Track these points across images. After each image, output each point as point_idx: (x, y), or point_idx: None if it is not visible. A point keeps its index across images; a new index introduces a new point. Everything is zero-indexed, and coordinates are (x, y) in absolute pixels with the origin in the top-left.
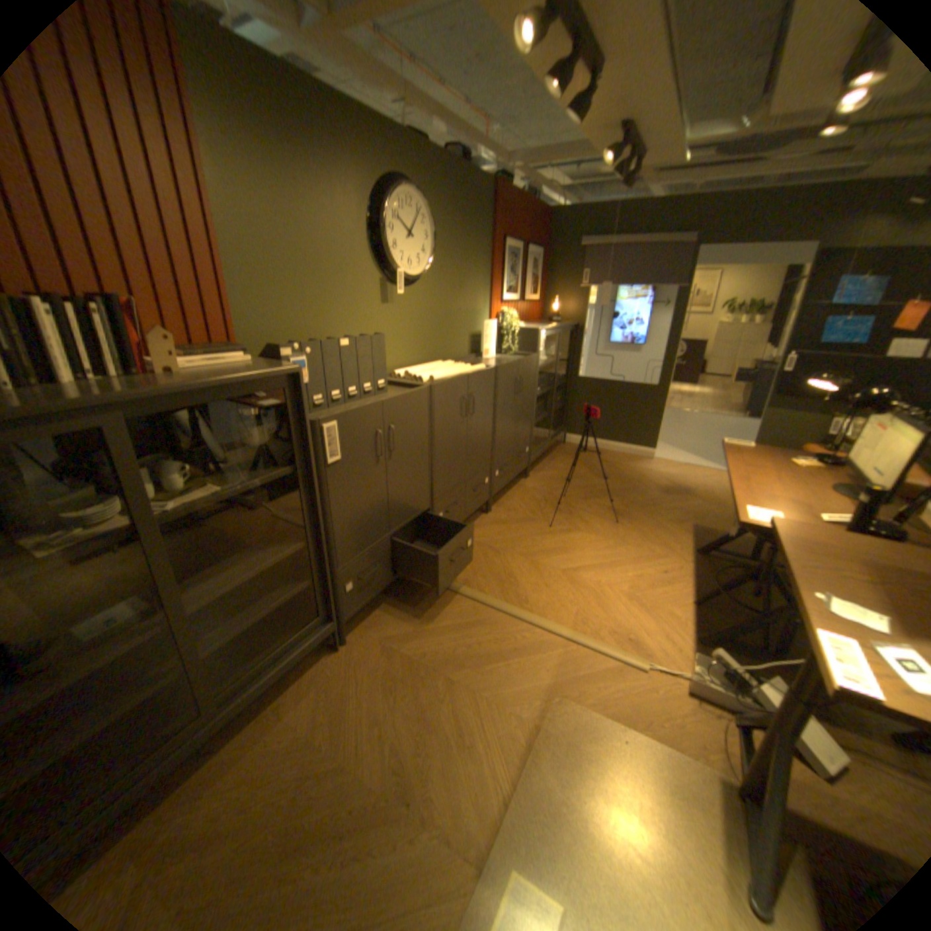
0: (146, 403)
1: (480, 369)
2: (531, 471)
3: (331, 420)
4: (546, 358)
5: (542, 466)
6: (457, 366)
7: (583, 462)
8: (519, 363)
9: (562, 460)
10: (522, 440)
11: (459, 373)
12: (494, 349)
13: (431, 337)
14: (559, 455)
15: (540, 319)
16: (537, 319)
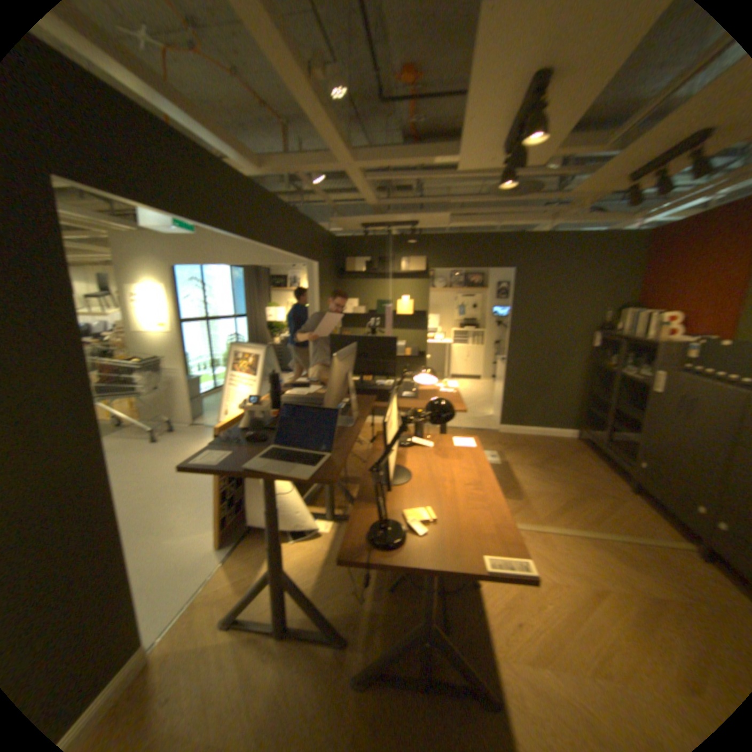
0: (631, 339)
1: None
2: None
3: (664, 371)
4: None
5: None
6: None
7: None
8: None
9: None
10: None
11: None
12: None
13: None
14: None
15: None
16: None
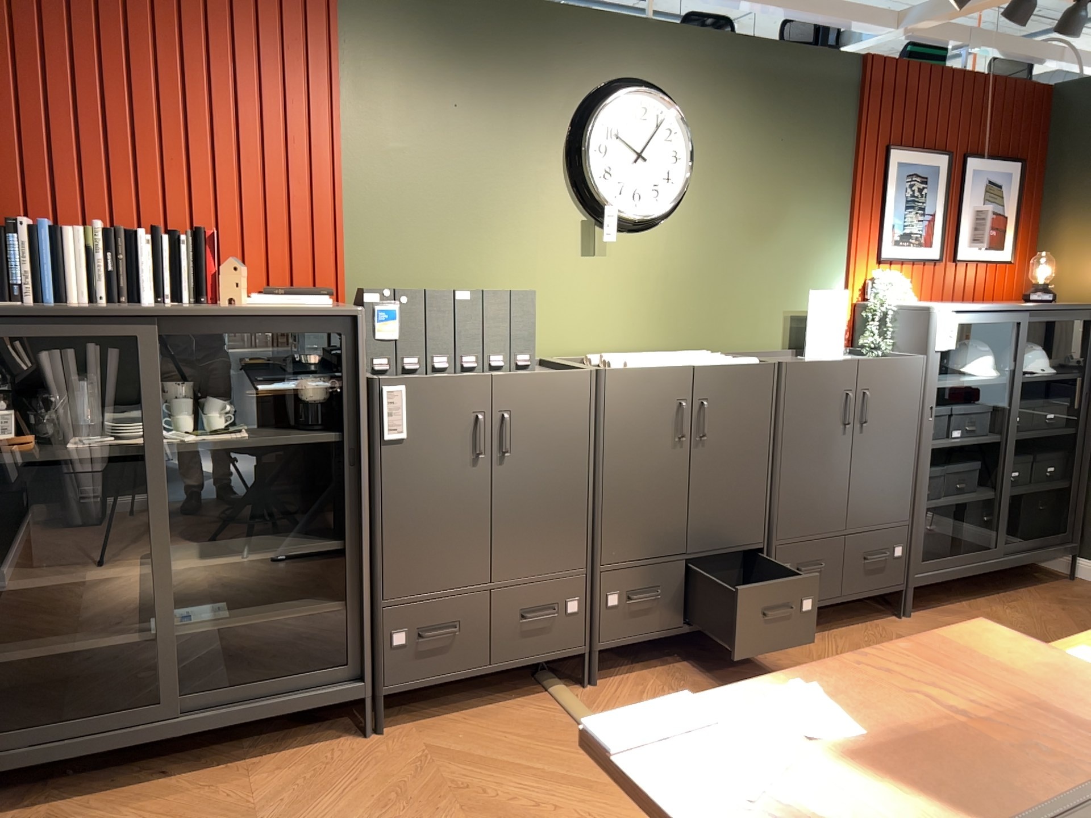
0: (181, 322)
1: (744, 362)
2: (931, 609)
3: (396, 382)
4: (996, 373)
5: (969, 606)
6: (709, 355)
7: (1087, 621)
8: (857, 364)
9: (1033, 606)
10: (878, 524)
11: (689, 363)
12: (843, 343)
13: (686, 309)
14: (1035, 596)
15: (1018, 298)
16: (1006, 298)
